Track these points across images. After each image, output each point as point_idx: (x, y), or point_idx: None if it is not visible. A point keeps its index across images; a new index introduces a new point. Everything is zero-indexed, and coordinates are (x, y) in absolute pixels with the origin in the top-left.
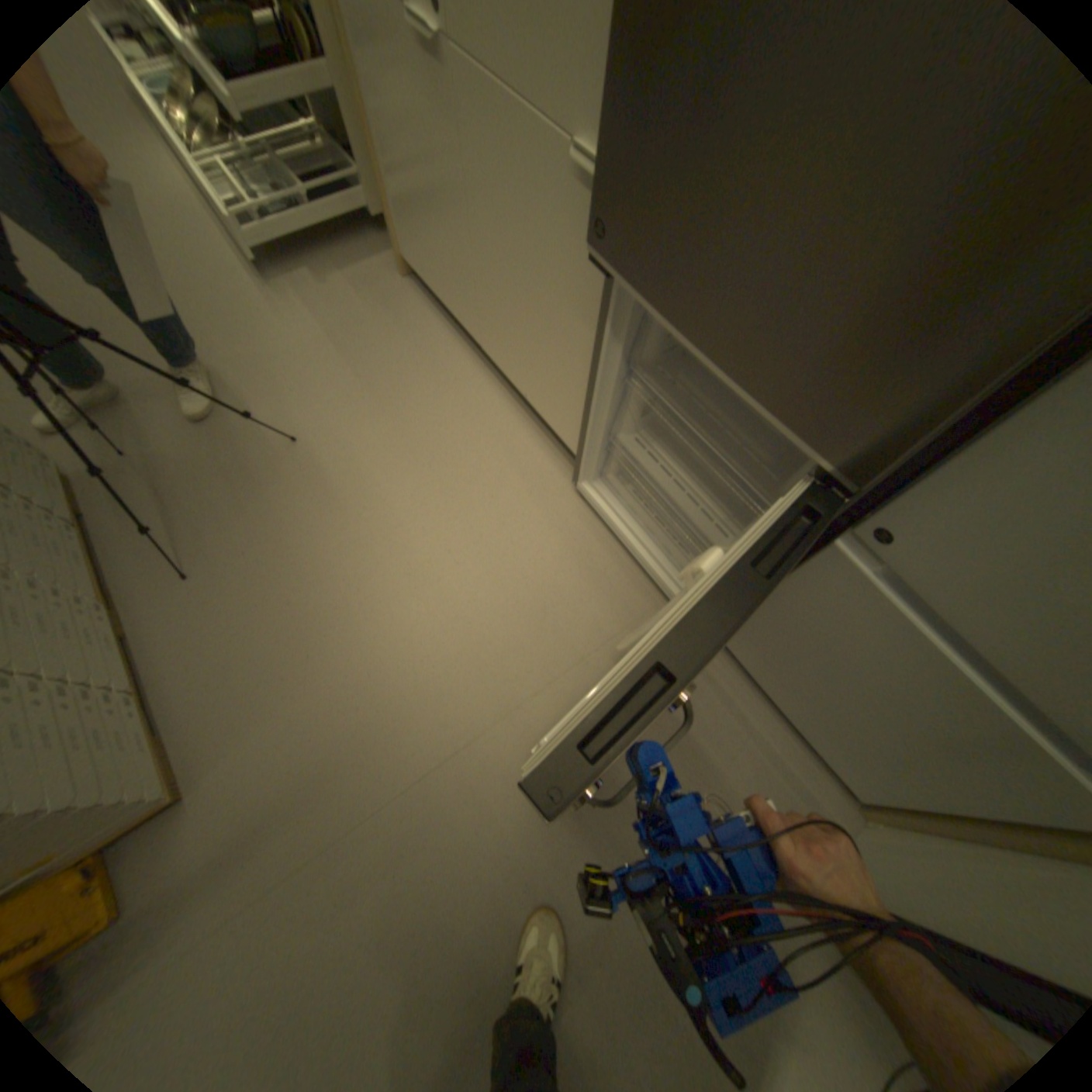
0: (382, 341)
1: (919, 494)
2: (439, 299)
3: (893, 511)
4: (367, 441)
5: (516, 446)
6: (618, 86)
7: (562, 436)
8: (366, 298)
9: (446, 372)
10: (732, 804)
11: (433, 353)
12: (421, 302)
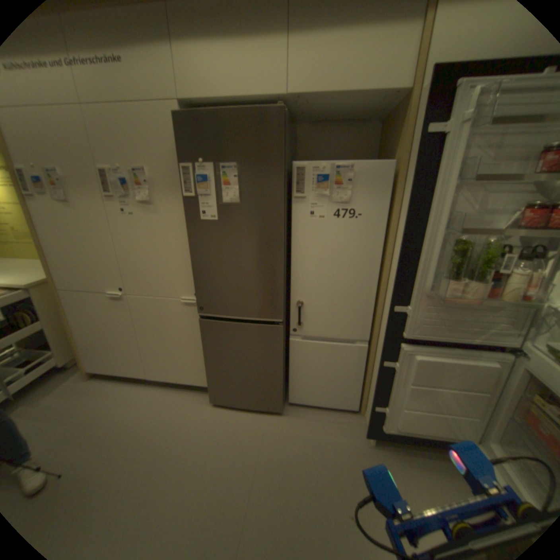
0: (89, 407)
1: (292, 318)
2: (110, 379)
3: (291, 324)
4: (107, 446)
5: (181, 402)
6: (198, 285)
7: (199, 384)
8: (69, 397)
9: (131, 399)
10: (335, 445)
11: (120, 396)
12: (102, 384)
